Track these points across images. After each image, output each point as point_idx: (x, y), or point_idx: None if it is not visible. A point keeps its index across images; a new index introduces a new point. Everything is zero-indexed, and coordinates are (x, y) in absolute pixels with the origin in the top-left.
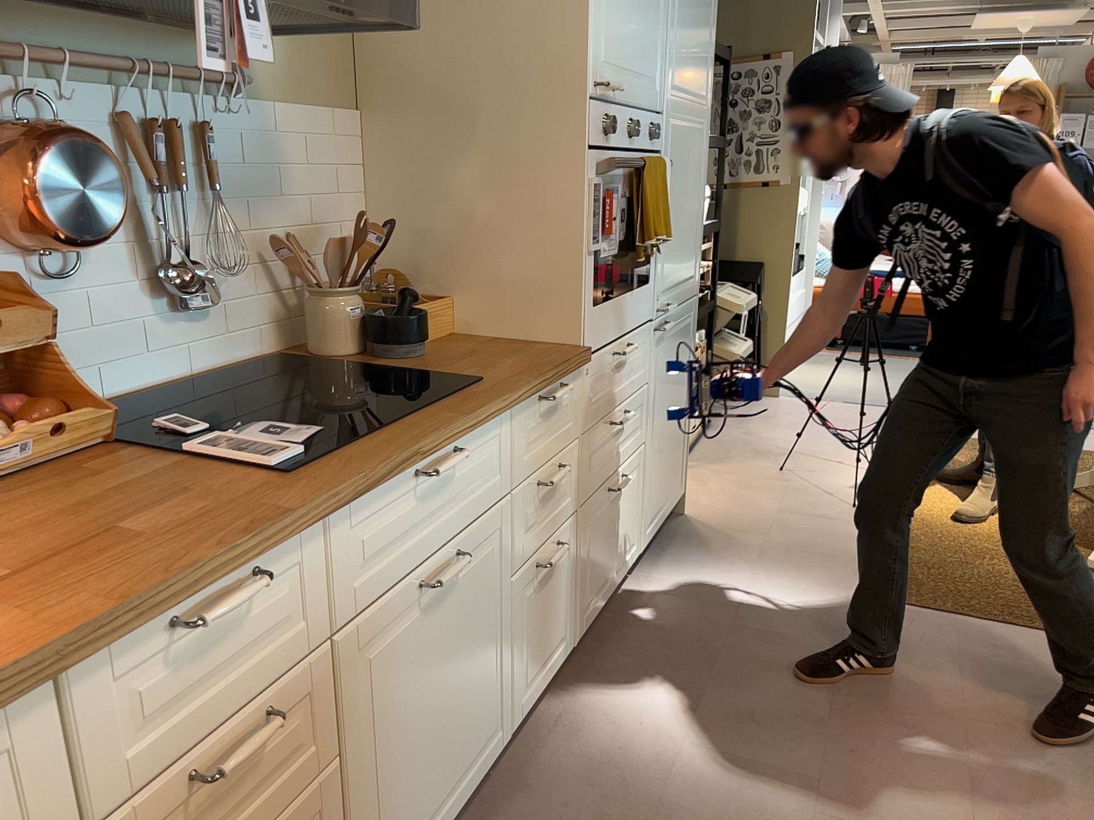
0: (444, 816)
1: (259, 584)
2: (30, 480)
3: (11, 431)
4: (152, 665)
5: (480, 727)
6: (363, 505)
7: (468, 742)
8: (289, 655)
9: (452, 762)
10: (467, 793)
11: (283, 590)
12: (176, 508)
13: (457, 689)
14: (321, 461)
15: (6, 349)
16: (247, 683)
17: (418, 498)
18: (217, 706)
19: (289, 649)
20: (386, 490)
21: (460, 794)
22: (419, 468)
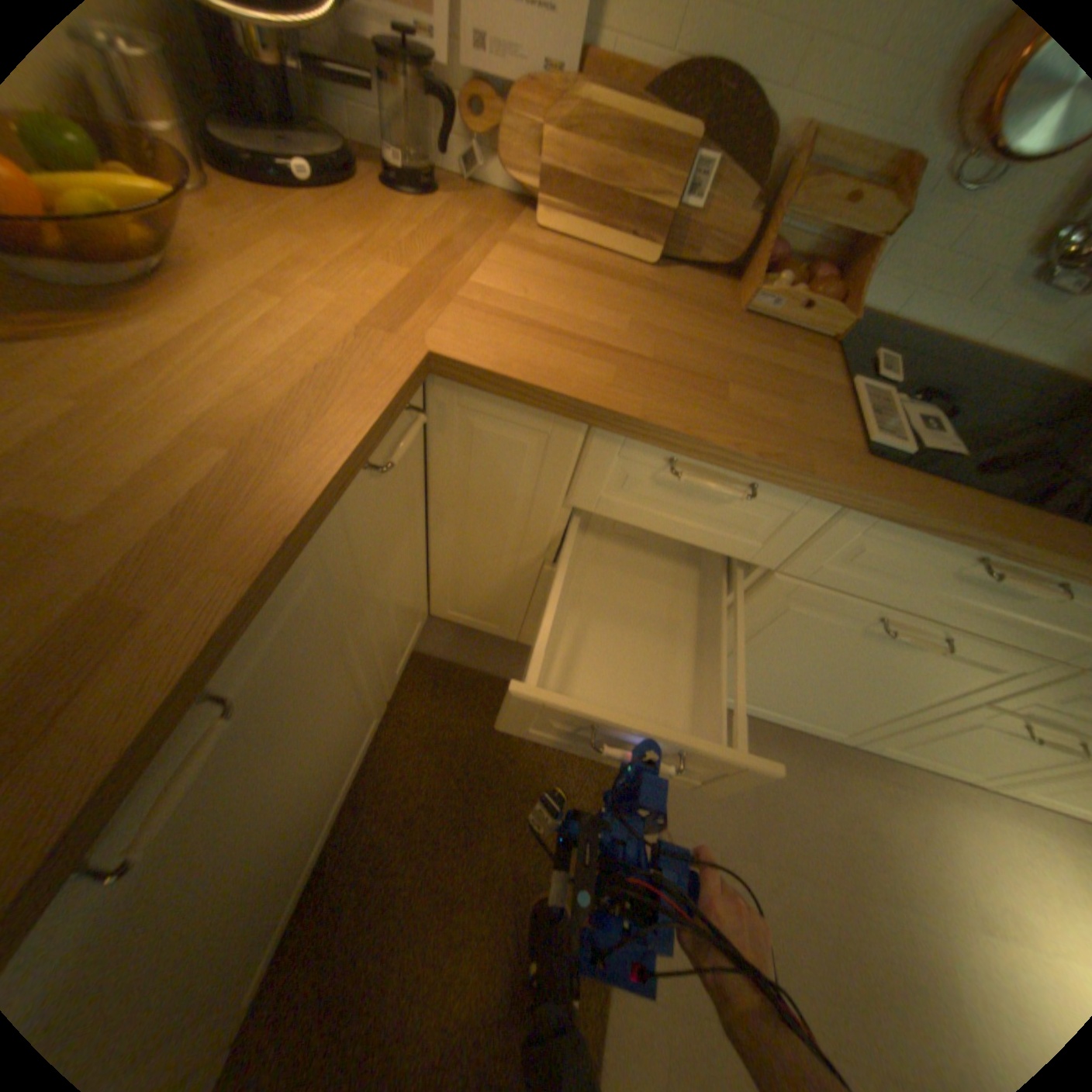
0: (756, 712)
1: (737, 491)
2: (757, 322)
3: (786, 283)
4: (644, 468)
5: (833, 719)
6: (895, 528)
7: (814, 713)
8: (732, 548)
9: (791, 706)
10: (785, 725)
11: (763, 513)
12: (769, 402)
13: (840, 689)
14: (911, 469)
15: (844, 218)
16: (692, 533)
17: (962, 574)
18: (664, 524)
19: (736, 546)
20: (932, 540)
21: (778, 719)
22: (995, 558)
